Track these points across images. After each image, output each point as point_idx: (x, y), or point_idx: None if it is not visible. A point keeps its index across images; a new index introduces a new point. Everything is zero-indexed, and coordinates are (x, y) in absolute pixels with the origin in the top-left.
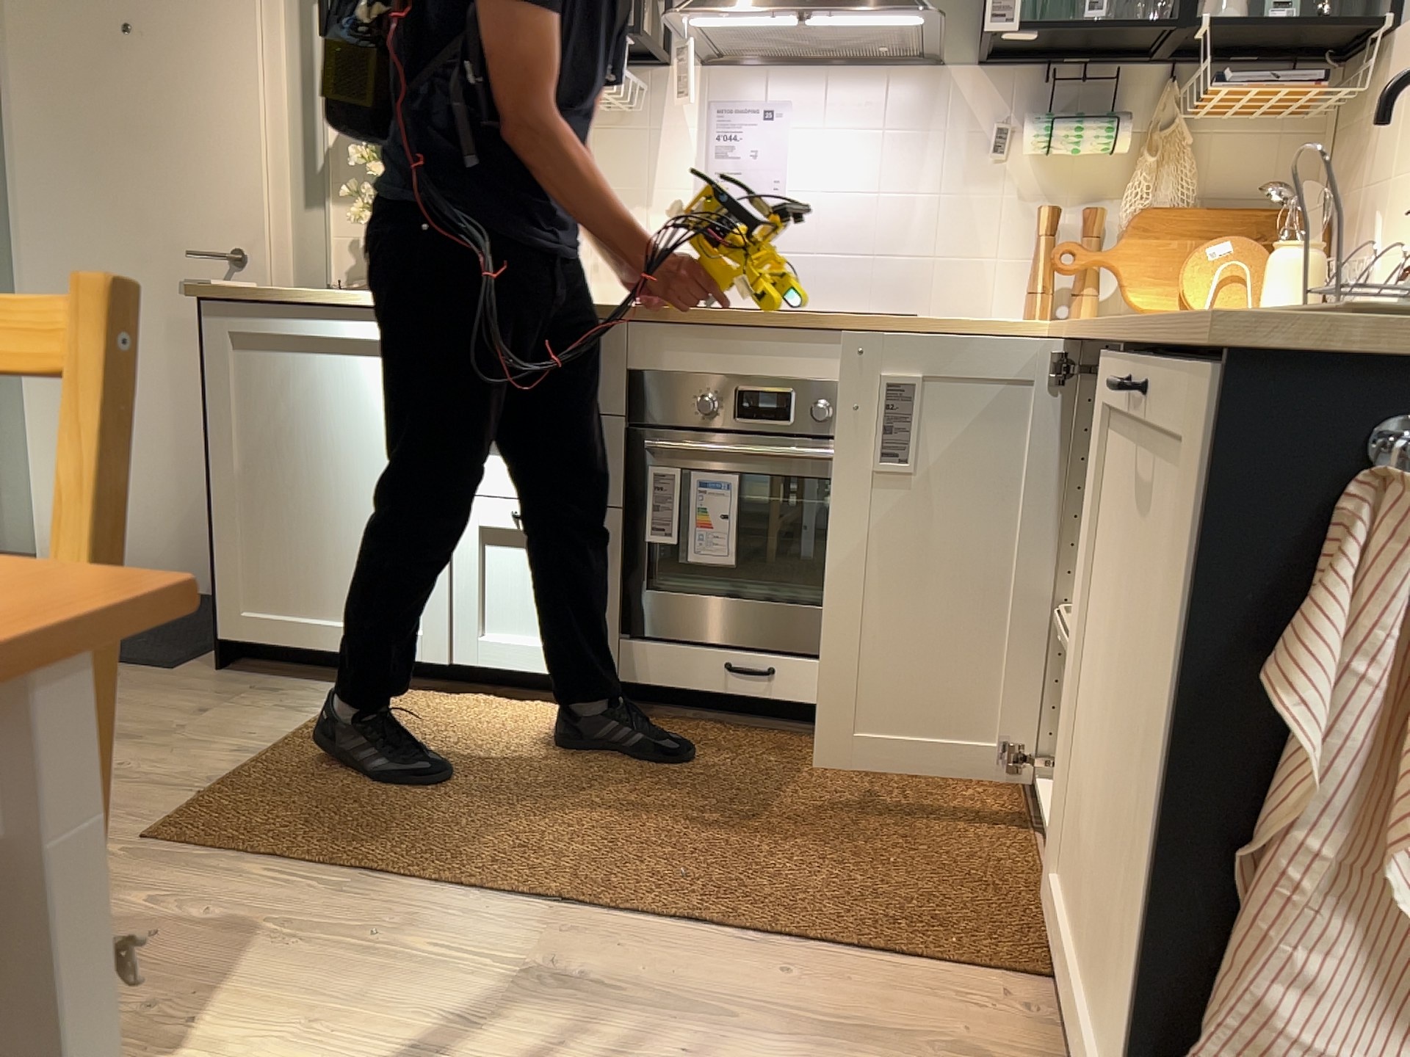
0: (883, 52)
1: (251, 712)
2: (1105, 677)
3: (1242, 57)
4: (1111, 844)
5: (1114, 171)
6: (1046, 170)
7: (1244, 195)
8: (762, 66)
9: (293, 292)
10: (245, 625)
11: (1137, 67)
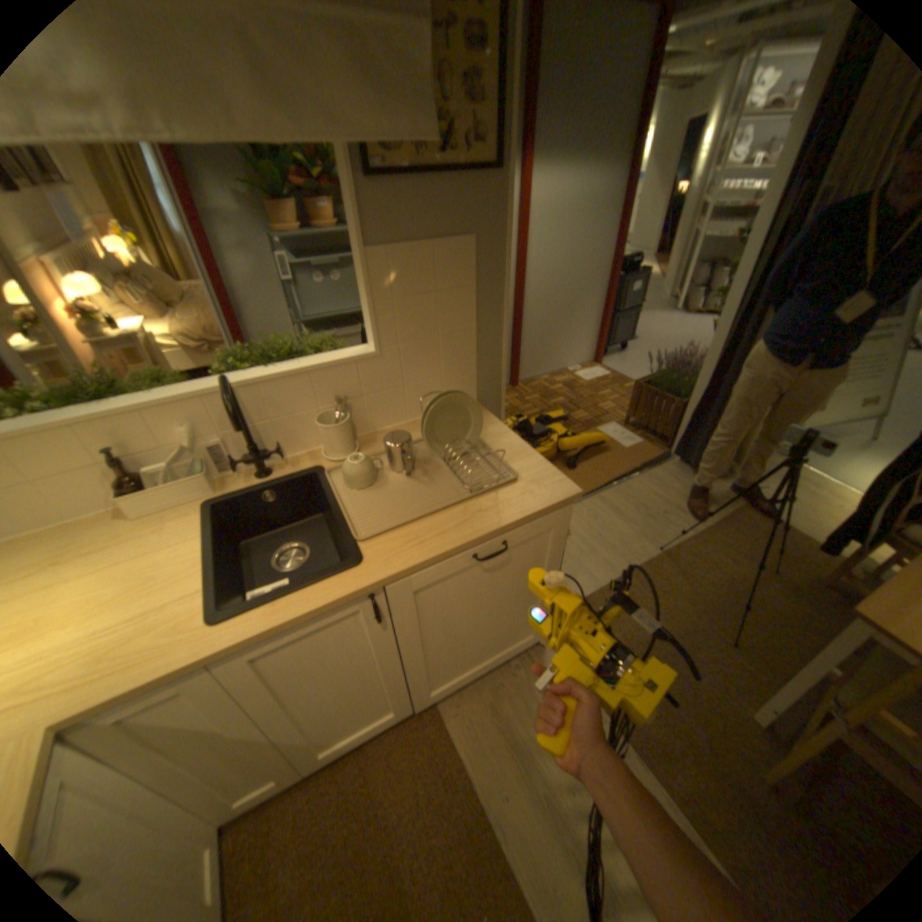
0: None
1: None
2: (443, 637)
3: None
4: (483, 639)
5: None
6: None
7: None
8: None
9: None
10: None
11: None
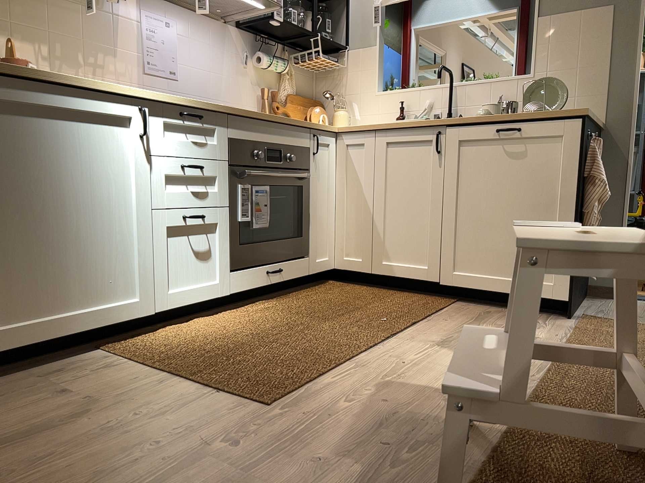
0: (217, 12)
1: (88, 379)
2: (473, 207)
3: (301, 48)
4: (503, 240)
5: (274, 78)
6: (258, 74)
7: (301, 93)
8: (156, 0)
9: (47, 74)
10: (4, 338)
11: (276, 43)
